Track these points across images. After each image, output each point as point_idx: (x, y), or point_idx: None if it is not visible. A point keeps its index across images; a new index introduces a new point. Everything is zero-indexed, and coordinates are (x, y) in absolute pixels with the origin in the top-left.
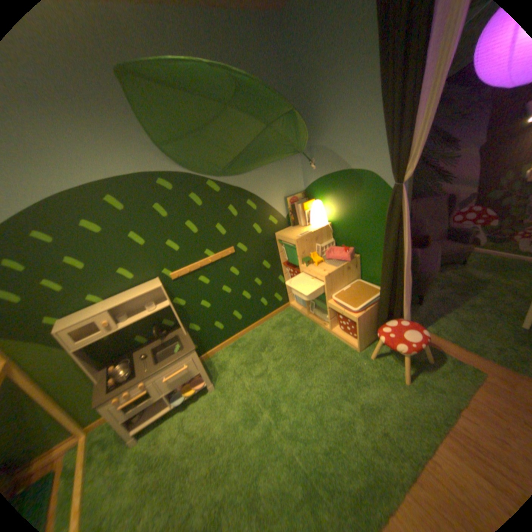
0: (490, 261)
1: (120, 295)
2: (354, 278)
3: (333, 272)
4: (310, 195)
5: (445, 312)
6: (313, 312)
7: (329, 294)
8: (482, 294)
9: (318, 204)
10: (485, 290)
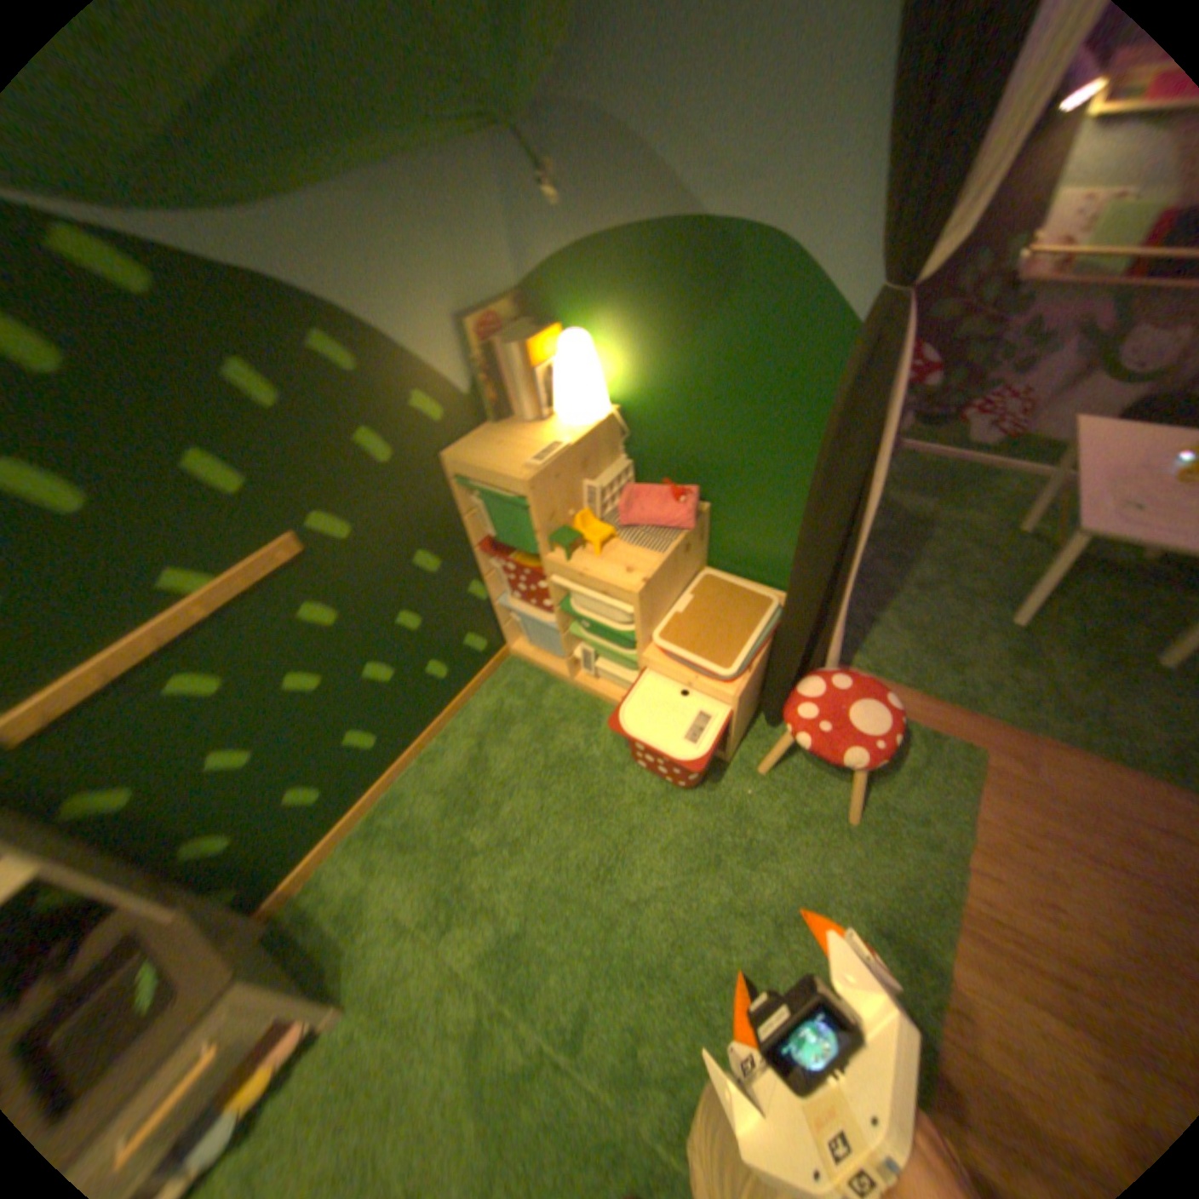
0: (922, 468)
1: None
2: (696, 570)
3: (658, 574)
4: (544, 306)
5: (876, 611)
6: (590, 671)
7: (646, 635)
8: (928, 553)
9: (584, 346)
10: (932, 543)
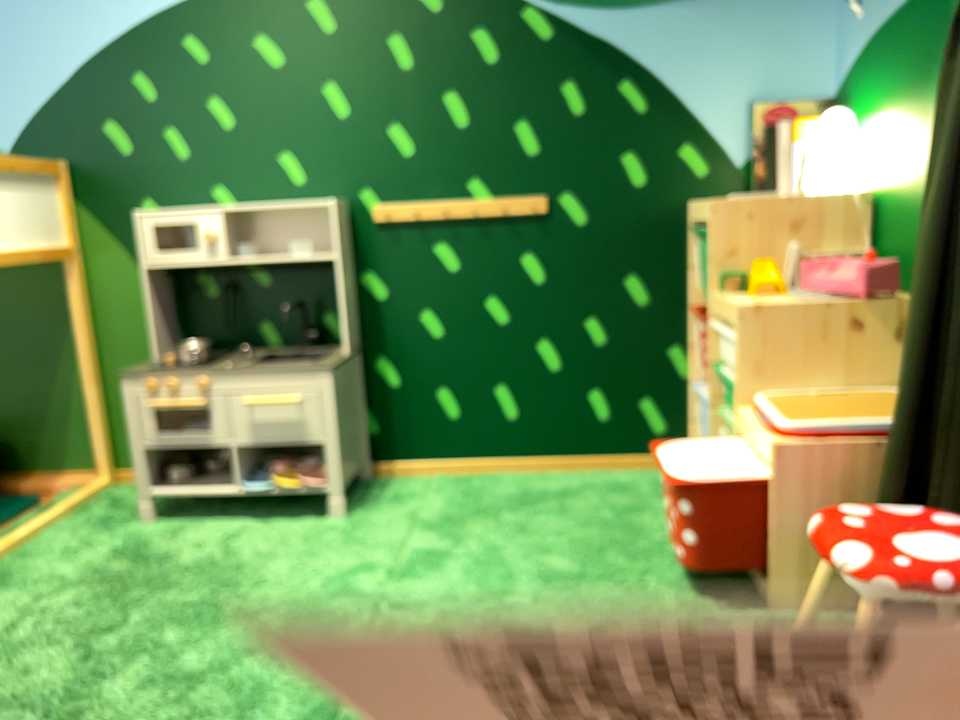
0: None
1: (262, 205)
2: (882, 378)
3: (779, 307)
4: (846, 106)
5: None
6: None
7: (748, 382)
8: None
9: (840, 119)
10: None
